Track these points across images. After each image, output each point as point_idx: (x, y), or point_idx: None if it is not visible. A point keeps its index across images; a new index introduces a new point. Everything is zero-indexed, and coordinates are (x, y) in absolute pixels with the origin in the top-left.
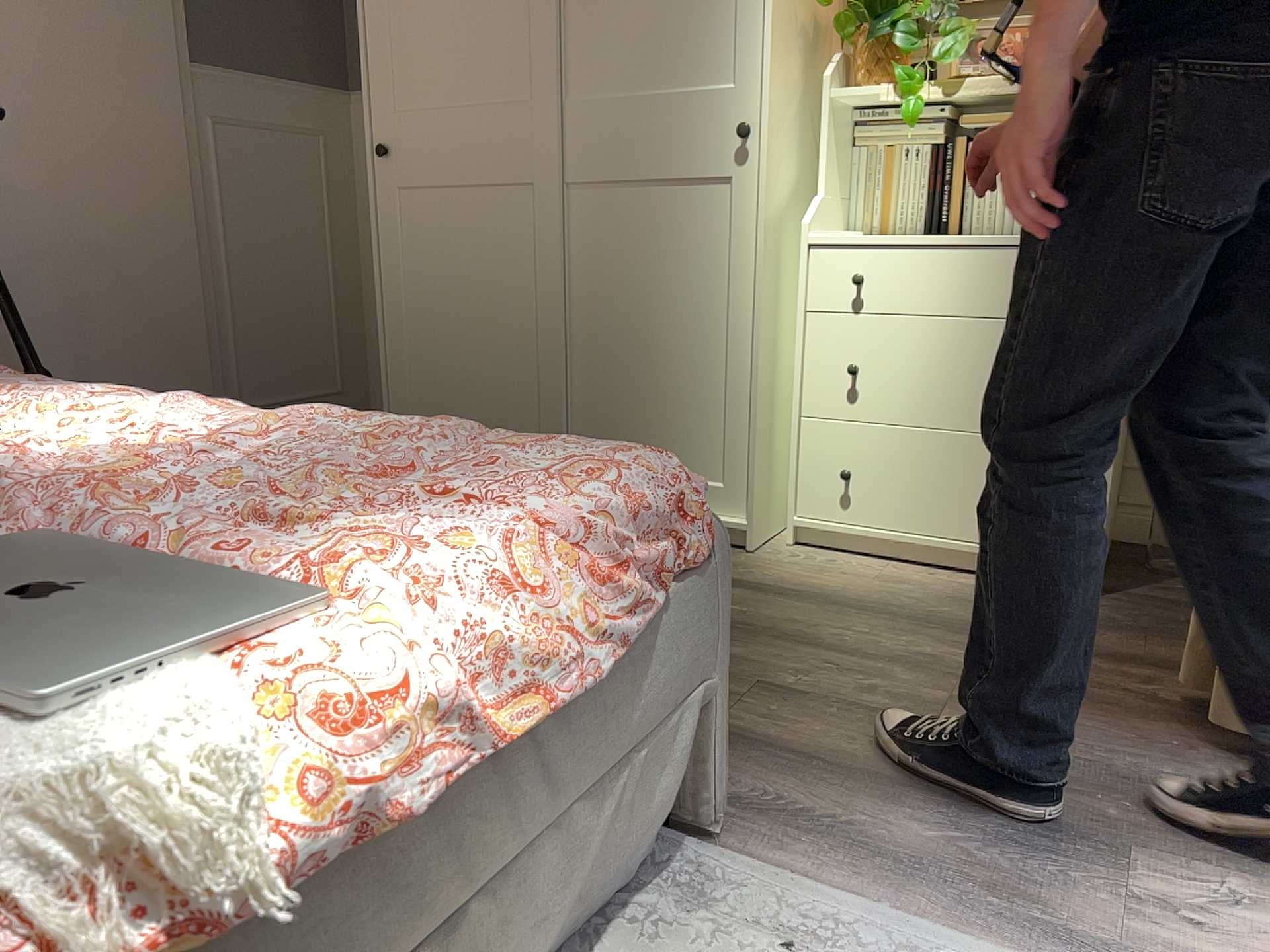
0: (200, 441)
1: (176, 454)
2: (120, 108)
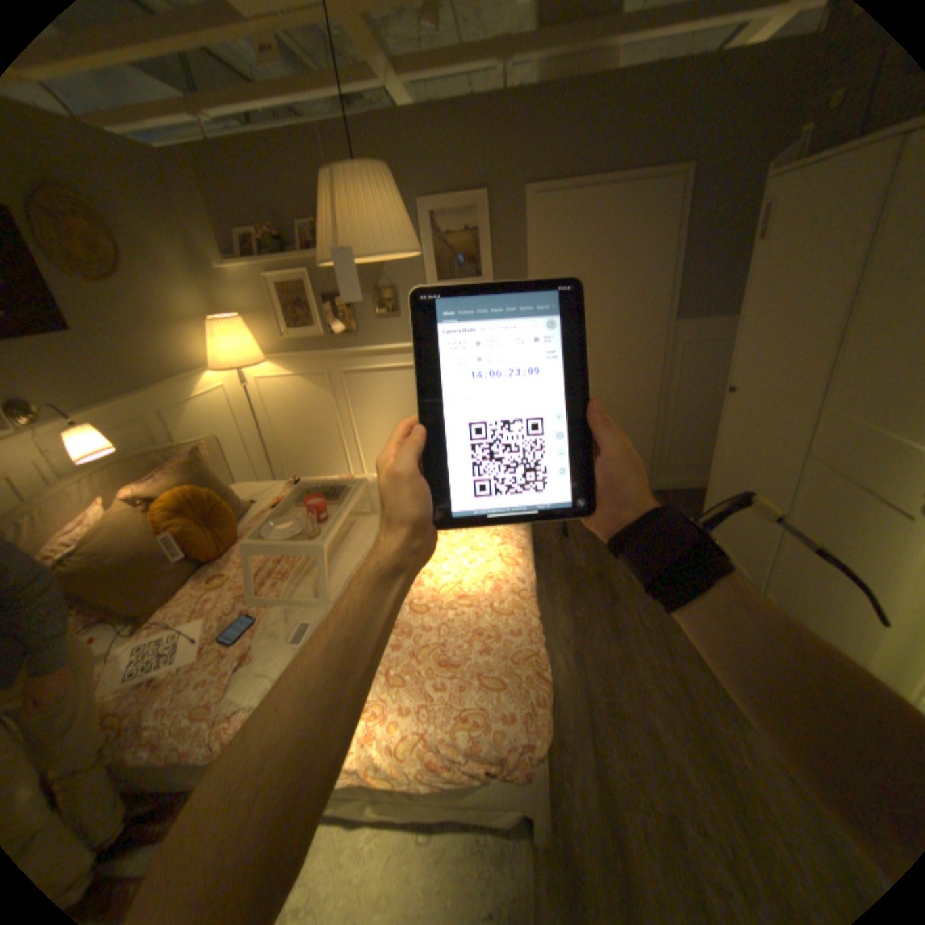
0: (464, 593)
1: (454, 597)
2: (628, 350)
